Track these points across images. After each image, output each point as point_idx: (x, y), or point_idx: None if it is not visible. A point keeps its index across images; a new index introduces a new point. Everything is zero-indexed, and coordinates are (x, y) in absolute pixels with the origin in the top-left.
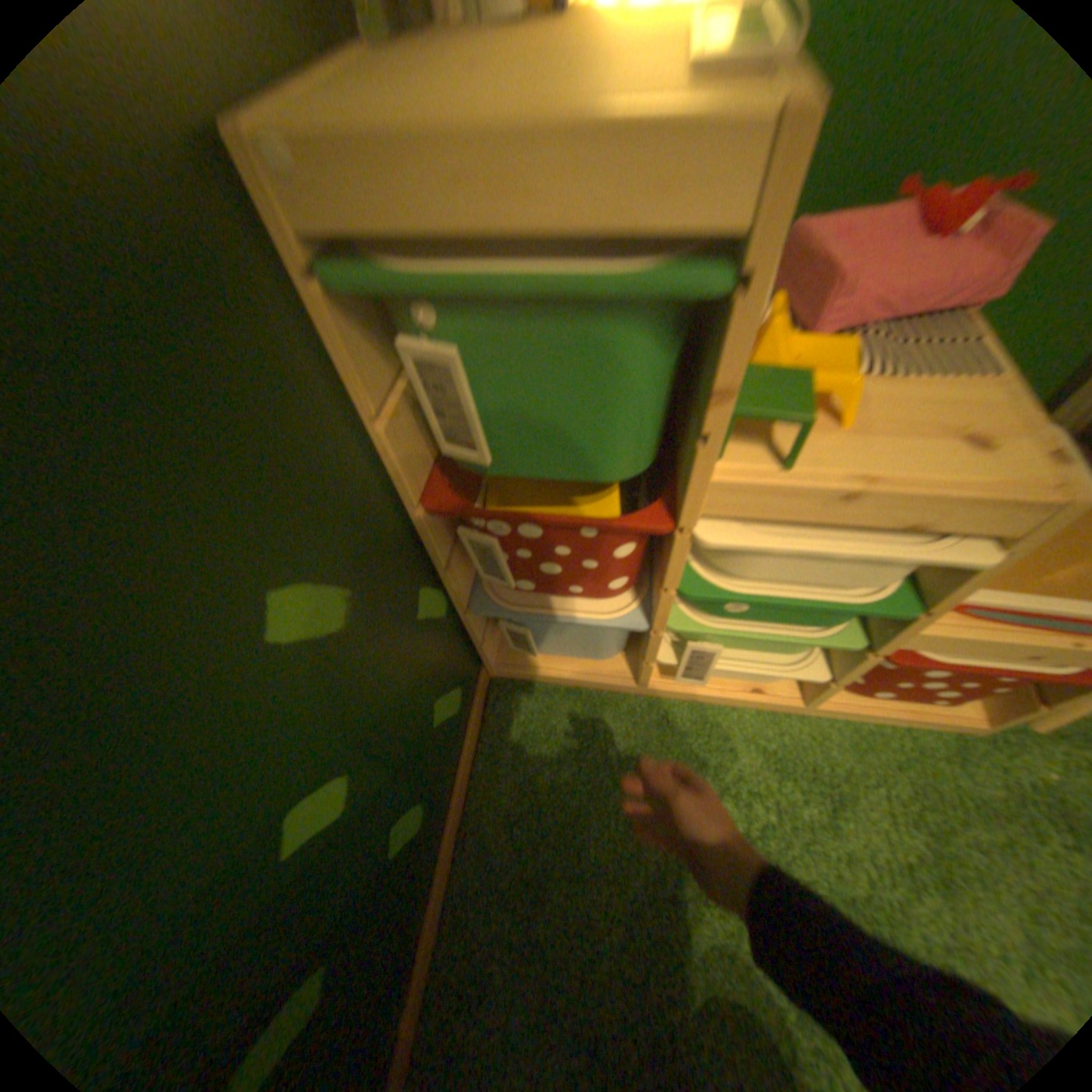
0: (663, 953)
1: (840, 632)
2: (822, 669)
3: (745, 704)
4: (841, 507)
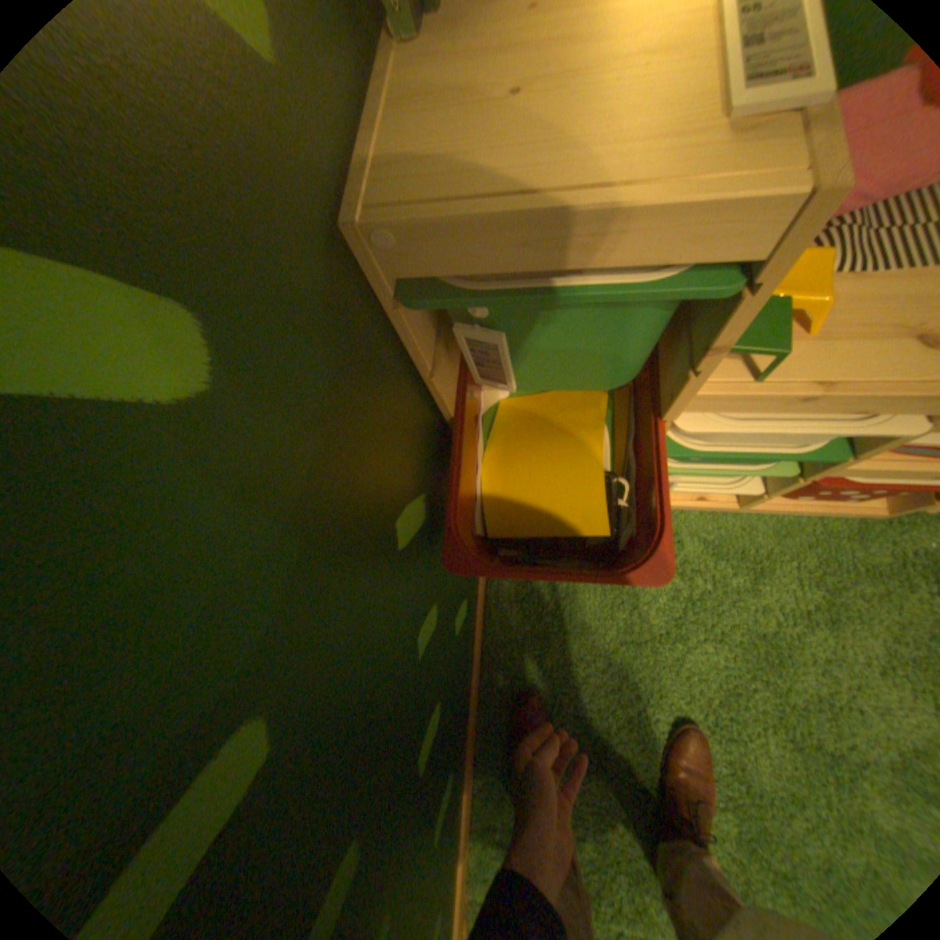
0: (630, 672)
1: (777, 464)
2: (756, 481)
3: (690, 508)
4: (799, 403)
